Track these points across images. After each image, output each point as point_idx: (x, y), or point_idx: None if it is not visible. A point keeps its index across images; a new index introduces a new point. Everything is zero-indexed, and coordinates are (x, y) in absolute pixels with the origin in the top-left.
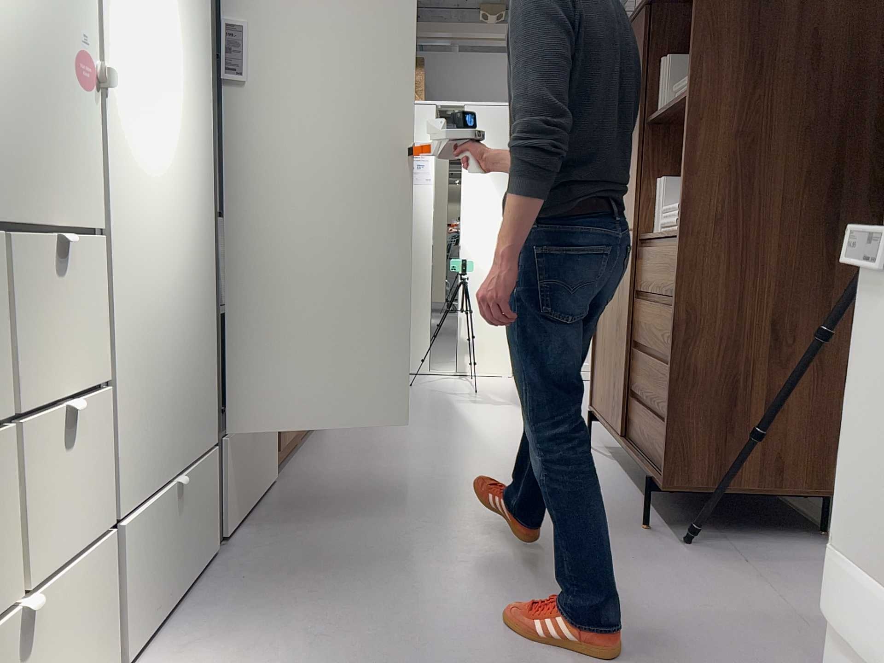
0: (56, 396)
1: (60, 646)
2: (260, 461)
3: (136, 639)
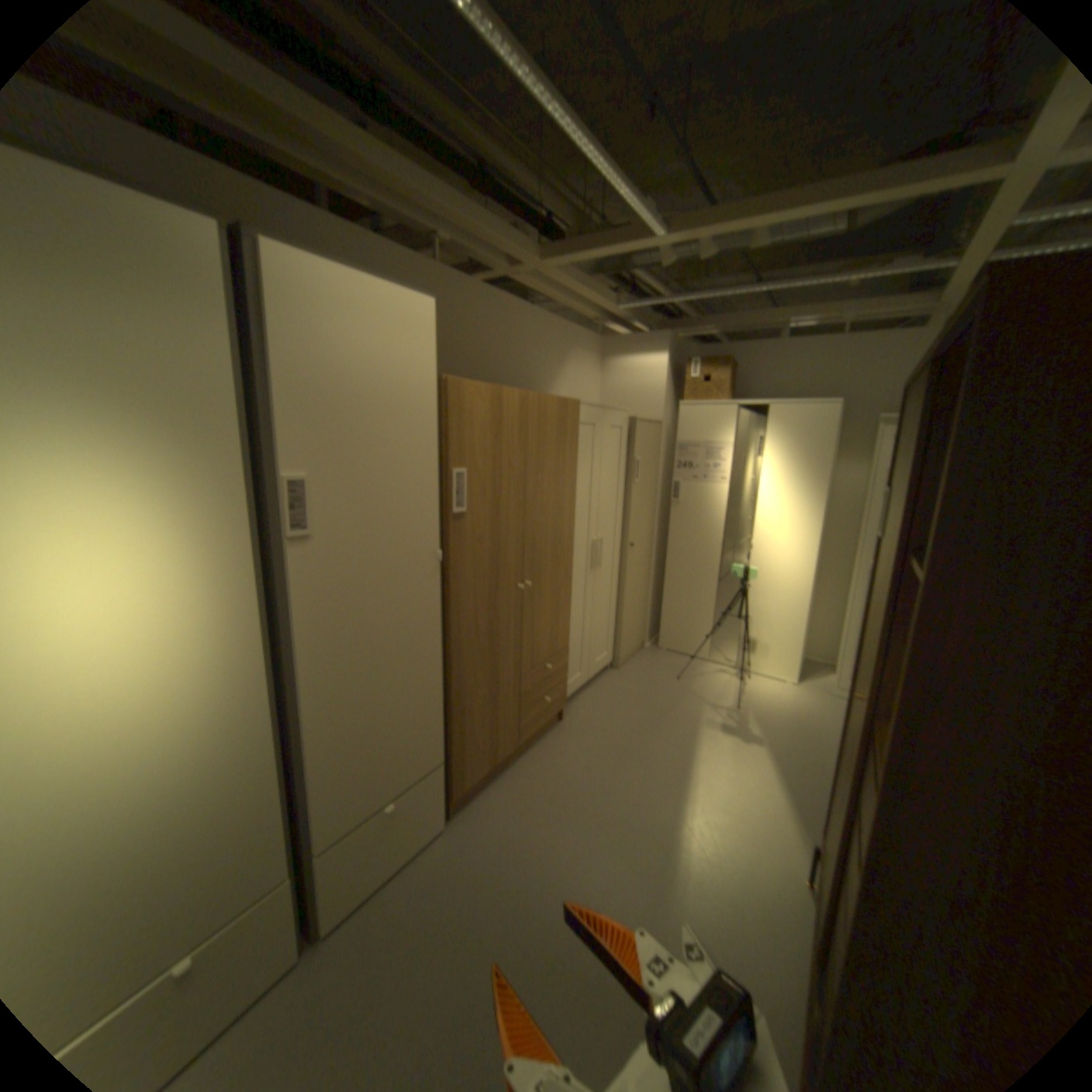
0: None
1: None
2: (405, 836)
3: None
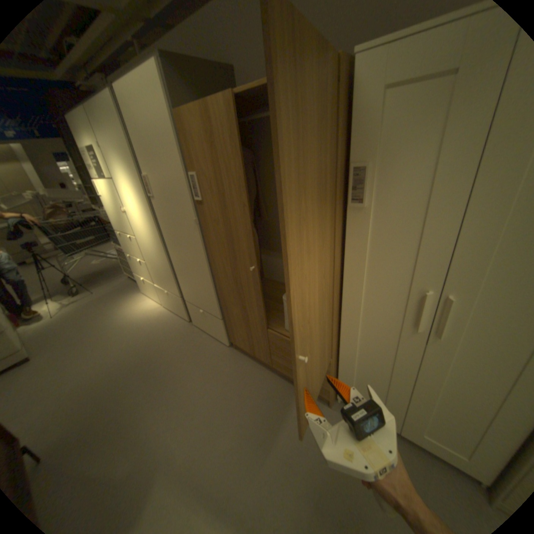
0: (138, 258)
1: (150, 289)
2: (211, 327)
3: (164, 305)
